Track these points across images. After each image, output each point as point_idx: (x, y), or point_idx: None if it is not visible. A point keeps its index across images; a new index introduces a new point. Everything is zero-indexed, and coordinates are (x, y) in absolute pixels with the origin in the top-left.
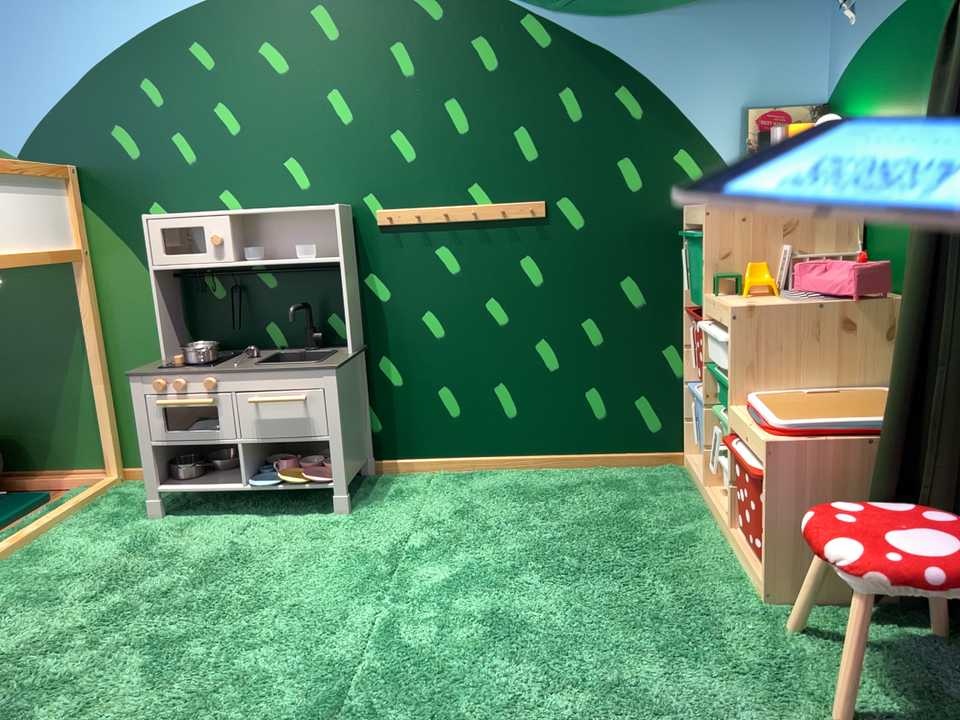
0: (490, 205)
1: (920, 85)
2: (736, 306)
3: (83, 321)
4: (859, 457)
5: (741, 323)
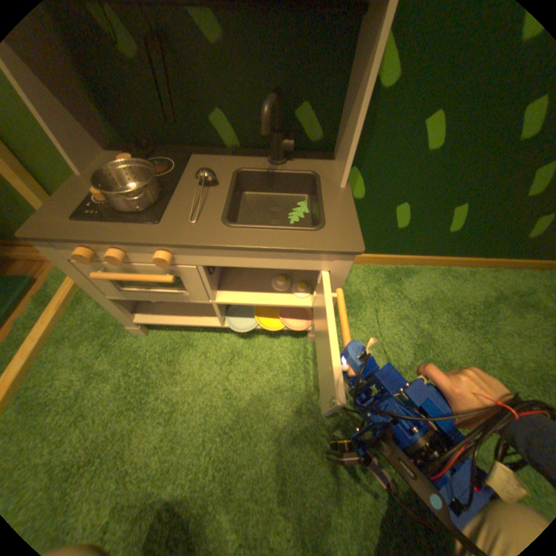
0: None
1: None
2: None
3: None
4: None
5: None
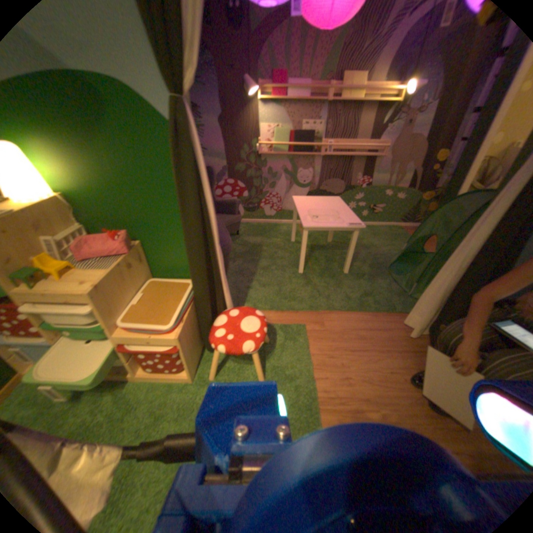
0: None
1: (91, 133)
2: (79, 288)
3: None
4: (189, 312)
5: (93, 296)
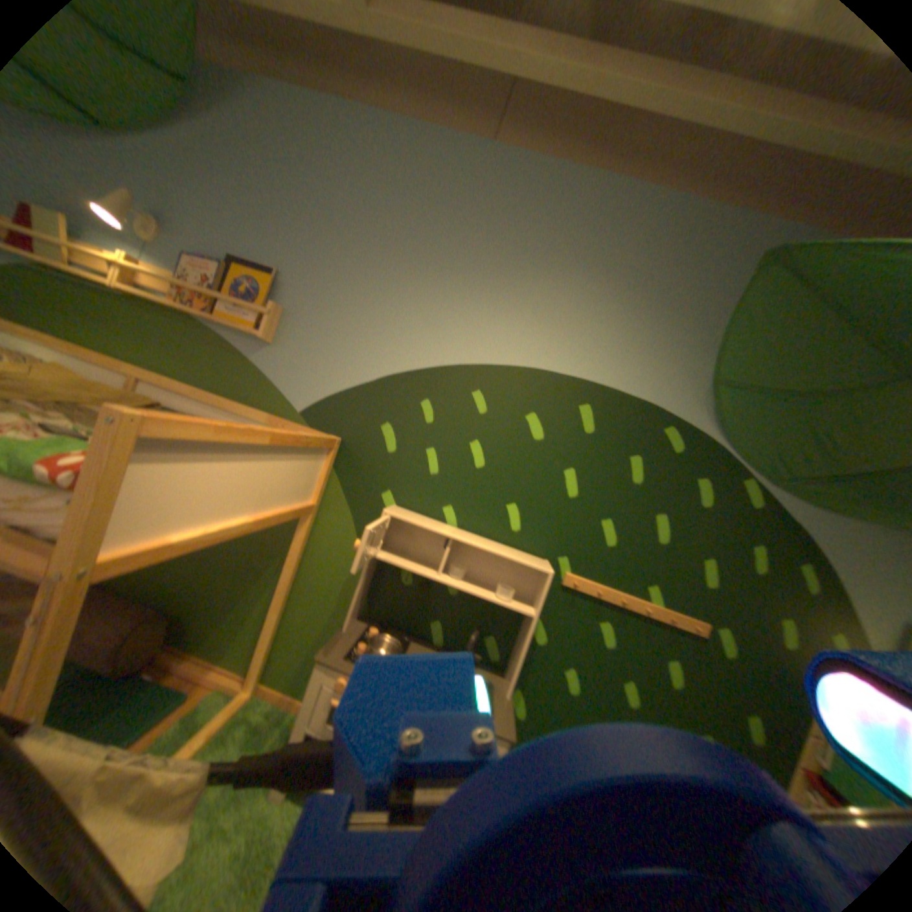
0: (662, 608)
1: None
2: None
3: (286, 553)
4: None
5: None
